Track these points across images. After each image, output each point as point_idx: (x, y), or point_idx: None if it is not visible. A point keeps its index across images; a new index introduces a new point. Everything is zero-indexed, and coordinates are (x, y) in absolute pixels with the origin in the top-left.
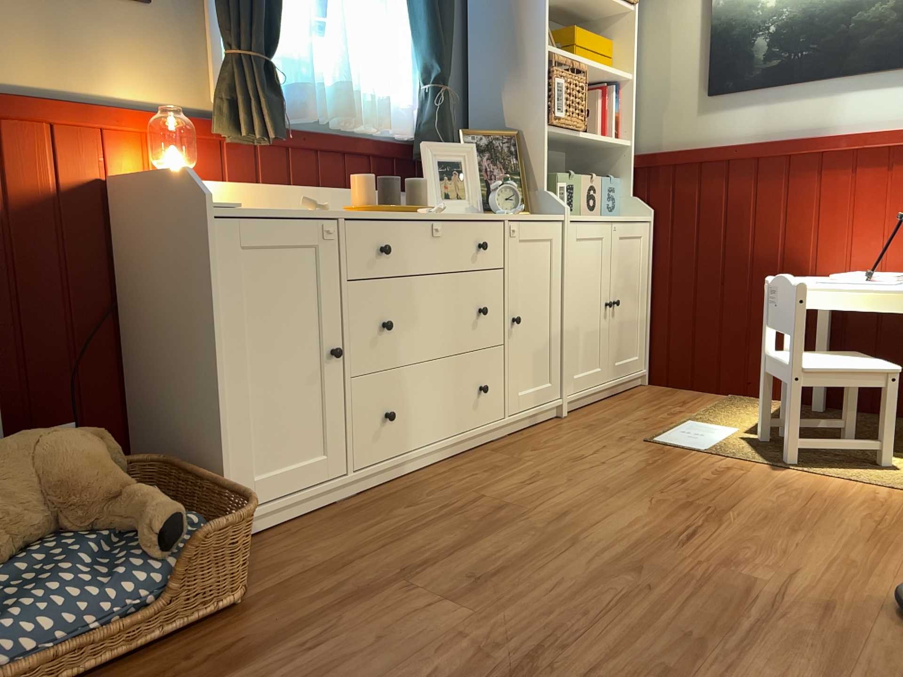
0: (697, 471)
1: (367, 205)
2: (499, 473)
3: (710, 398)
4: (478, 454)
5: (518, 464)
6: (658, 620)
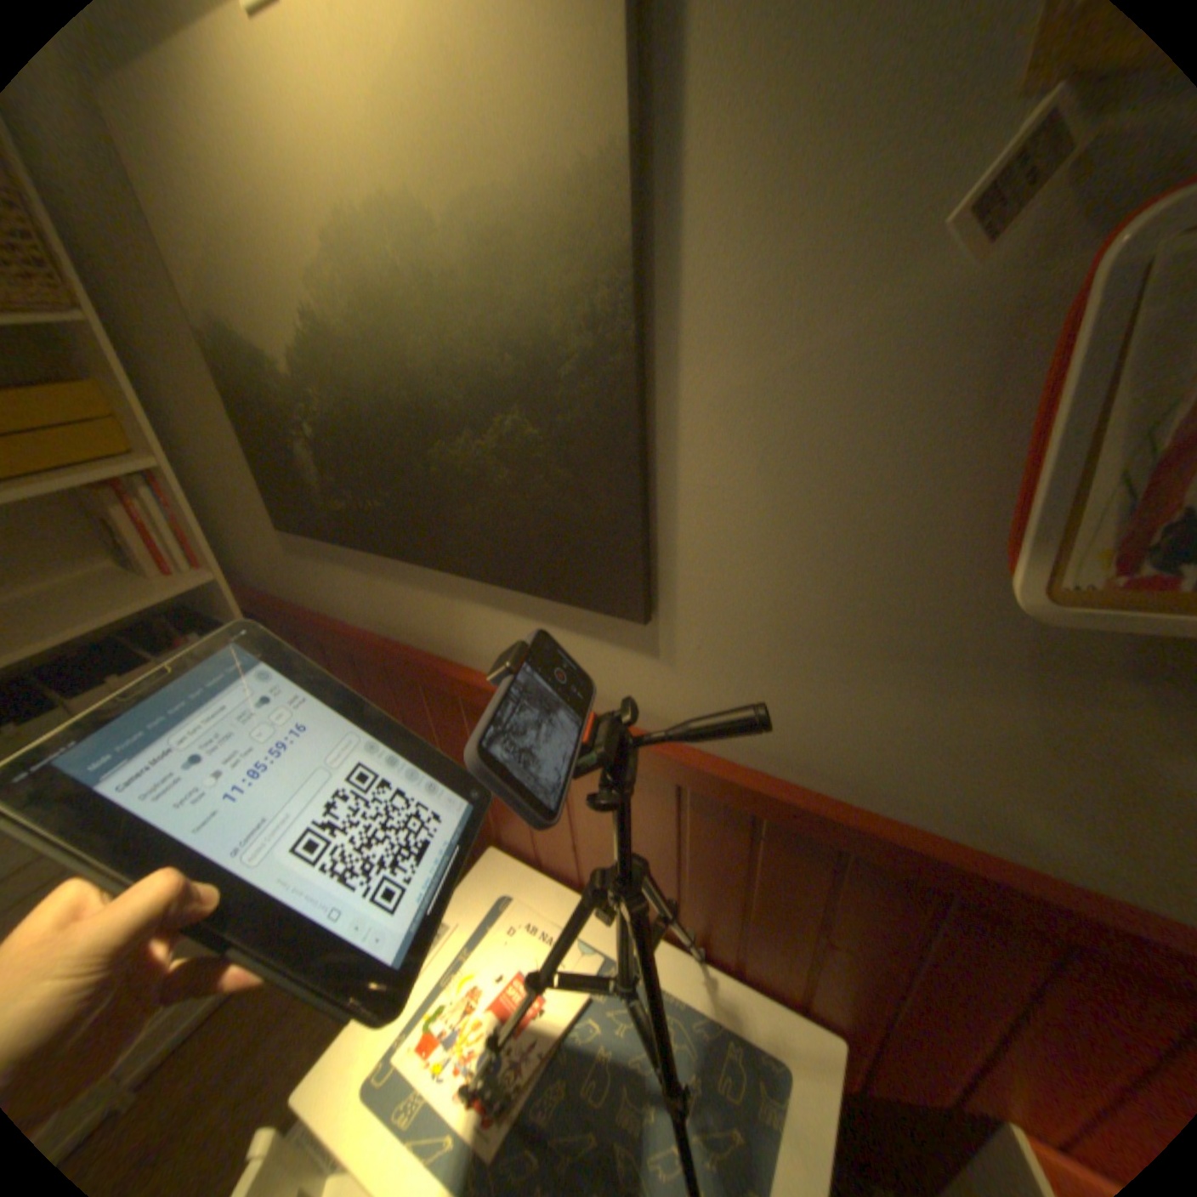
0: None
1: None
2: None
3: None
4: None
5: None
6: None
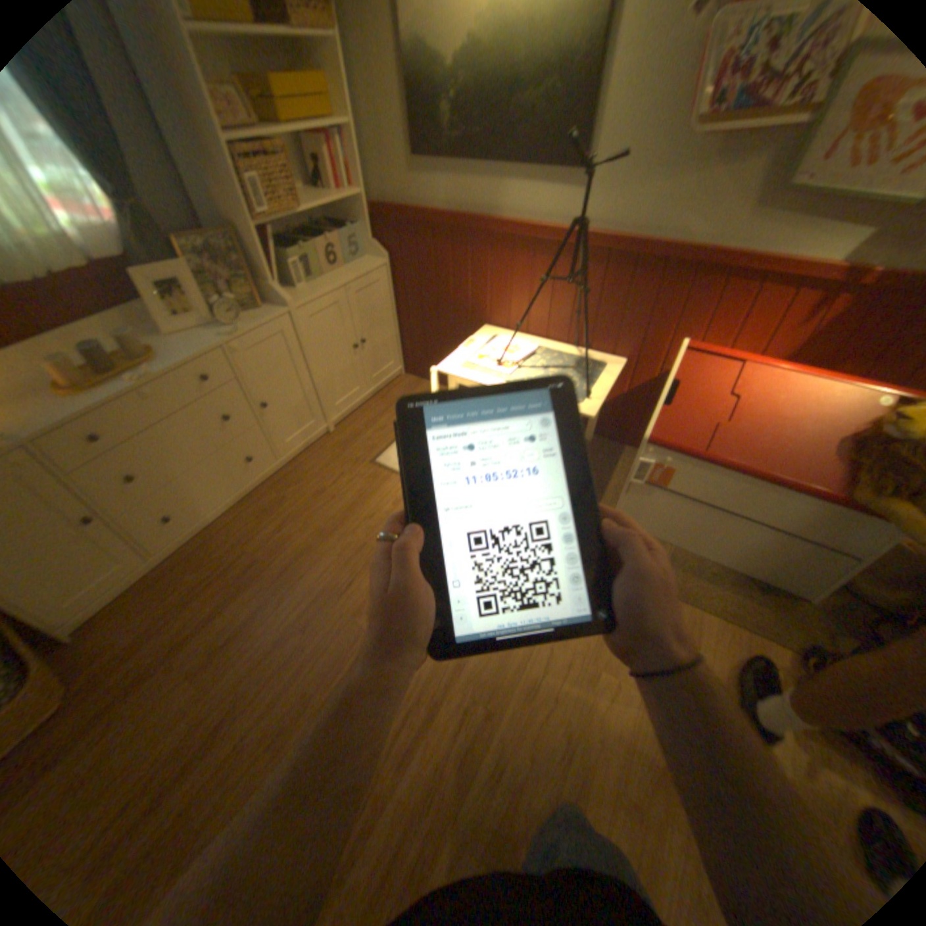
0: (385, 502)
1: (71, 387)
2: (264, 519)
3: None
4: (259, 493)
5: (280, 504)
6: (295, 679)
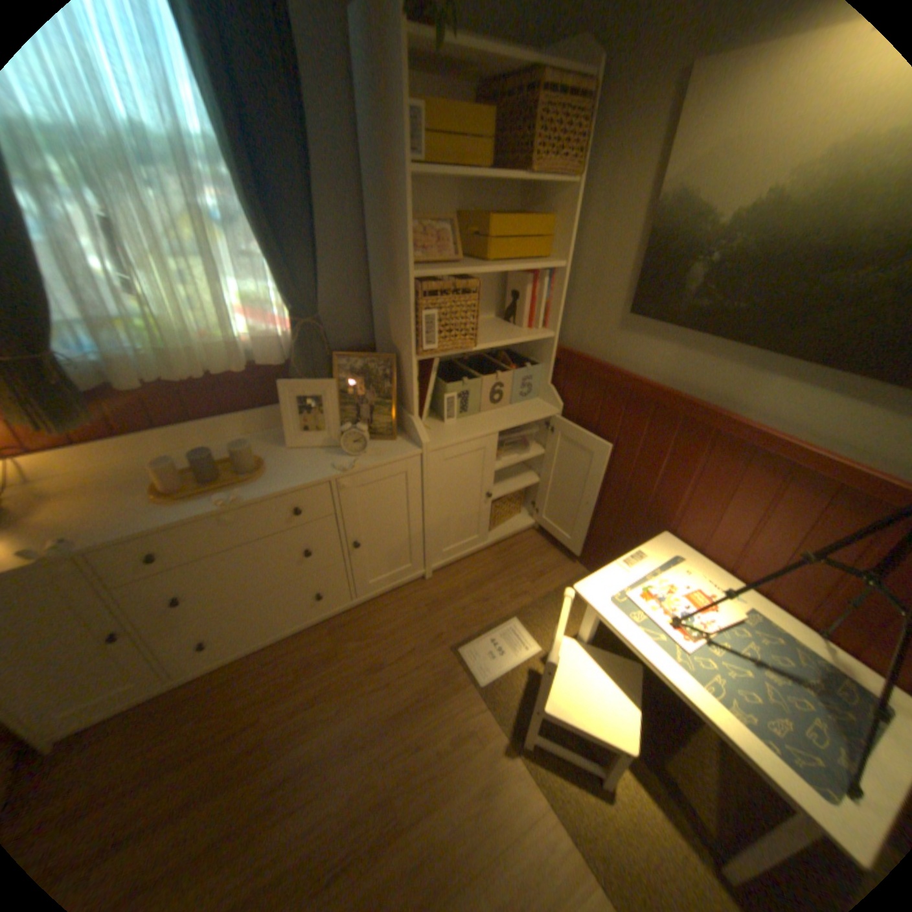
0: (443, 733)
1: (162, 495)
2: (303, 678)
3: (568, 573)
4: (317, 634)
5: (329, 664)
6: None
